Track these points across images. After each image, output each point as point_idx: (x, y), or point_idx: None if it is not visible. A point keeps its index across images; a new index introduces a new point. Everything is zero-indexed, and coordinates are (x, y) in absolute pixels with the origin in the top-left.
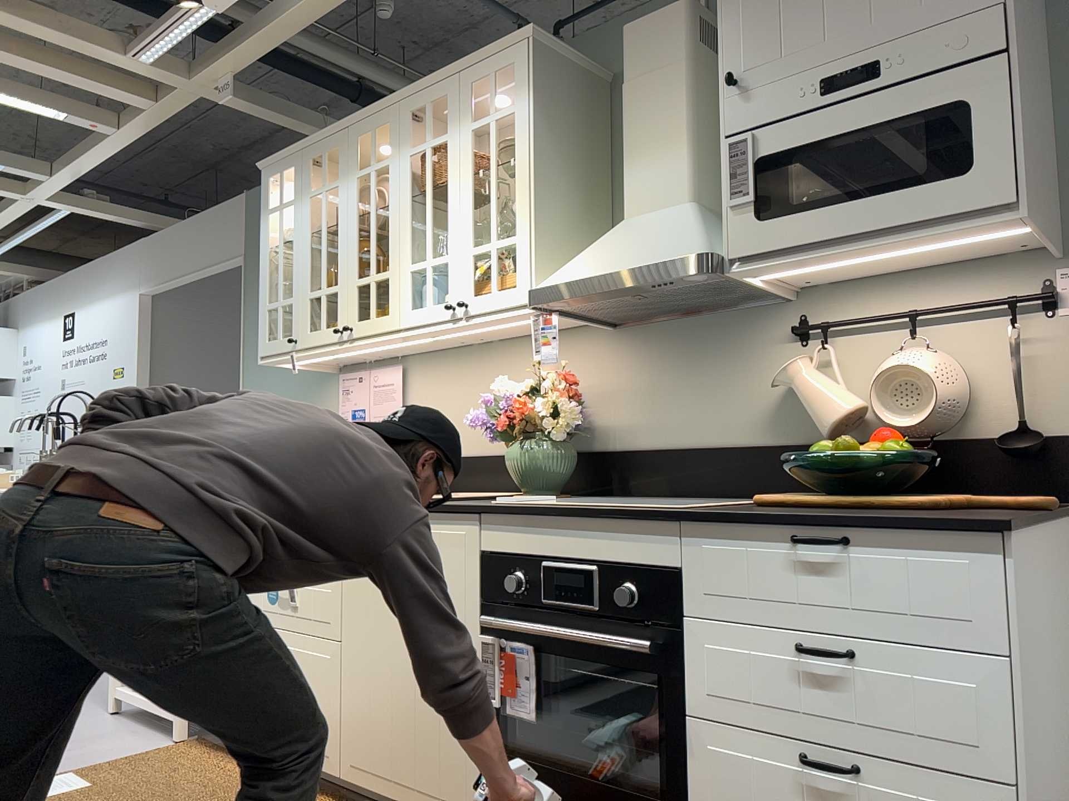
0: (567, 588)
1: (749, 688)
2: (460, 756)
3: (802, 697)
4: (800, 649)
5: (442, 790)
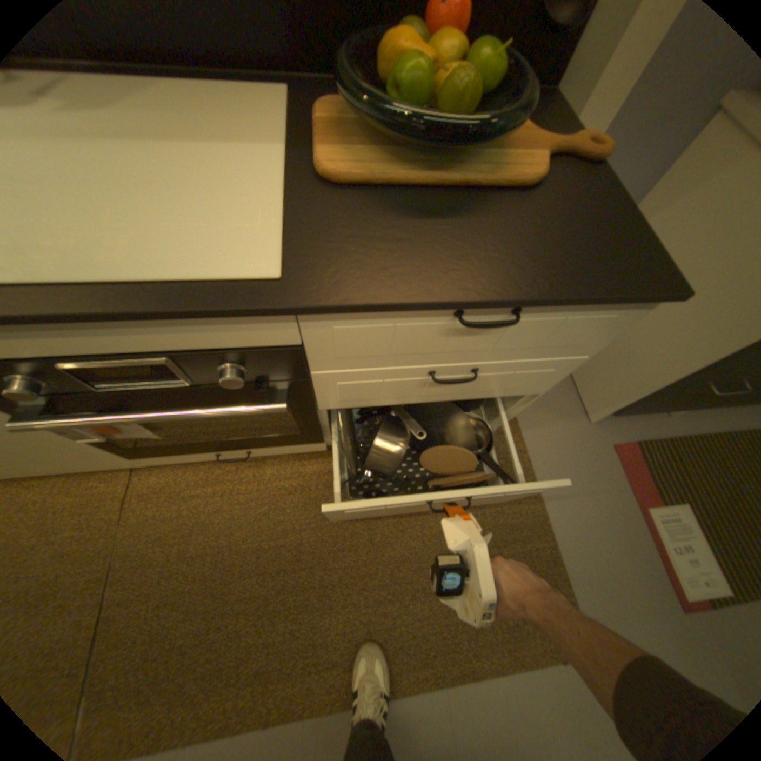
0: (123, 371)
1: (377, 394)
2: (85, 457)
3: (422, 391)
4: (437, 381)
5: (83, 466)
